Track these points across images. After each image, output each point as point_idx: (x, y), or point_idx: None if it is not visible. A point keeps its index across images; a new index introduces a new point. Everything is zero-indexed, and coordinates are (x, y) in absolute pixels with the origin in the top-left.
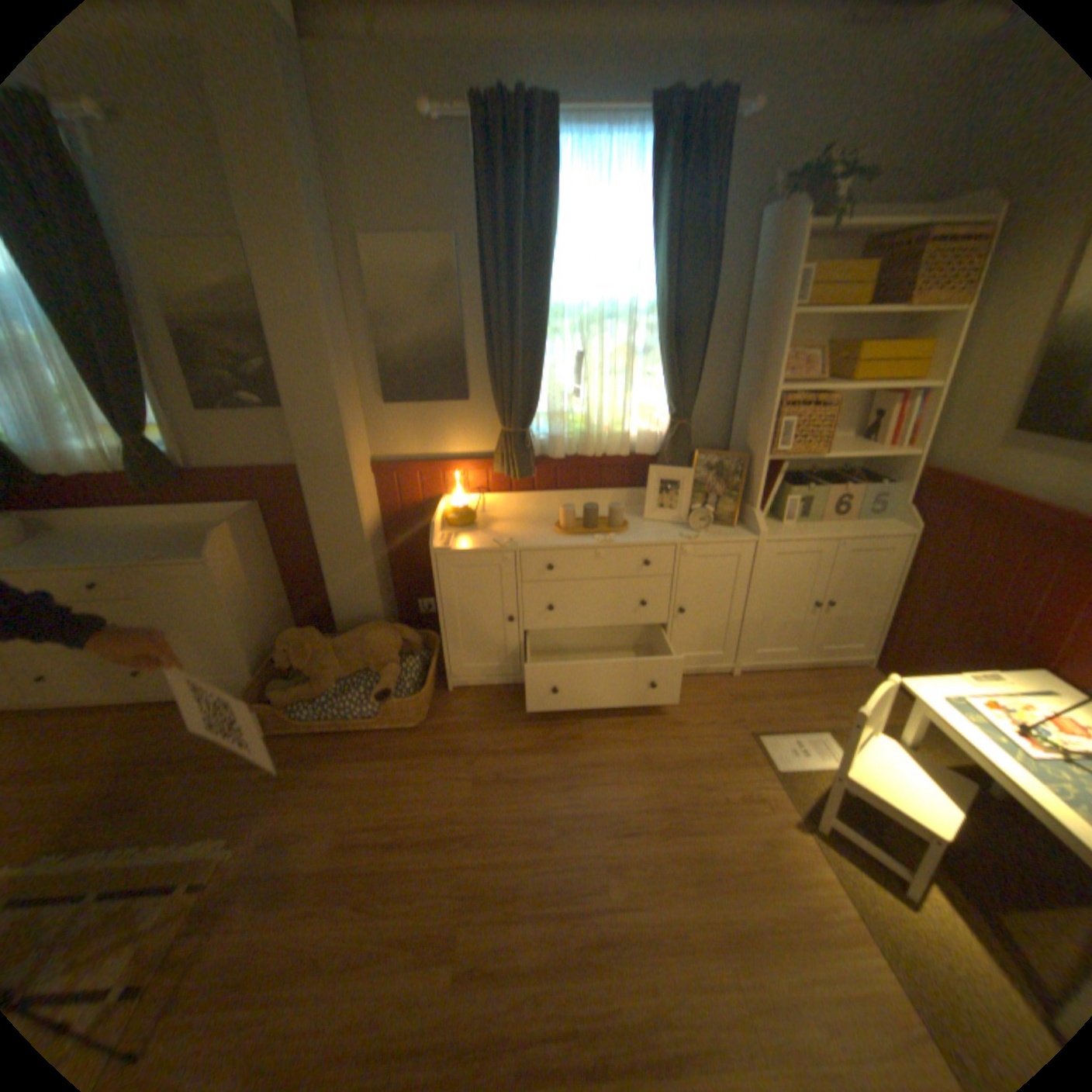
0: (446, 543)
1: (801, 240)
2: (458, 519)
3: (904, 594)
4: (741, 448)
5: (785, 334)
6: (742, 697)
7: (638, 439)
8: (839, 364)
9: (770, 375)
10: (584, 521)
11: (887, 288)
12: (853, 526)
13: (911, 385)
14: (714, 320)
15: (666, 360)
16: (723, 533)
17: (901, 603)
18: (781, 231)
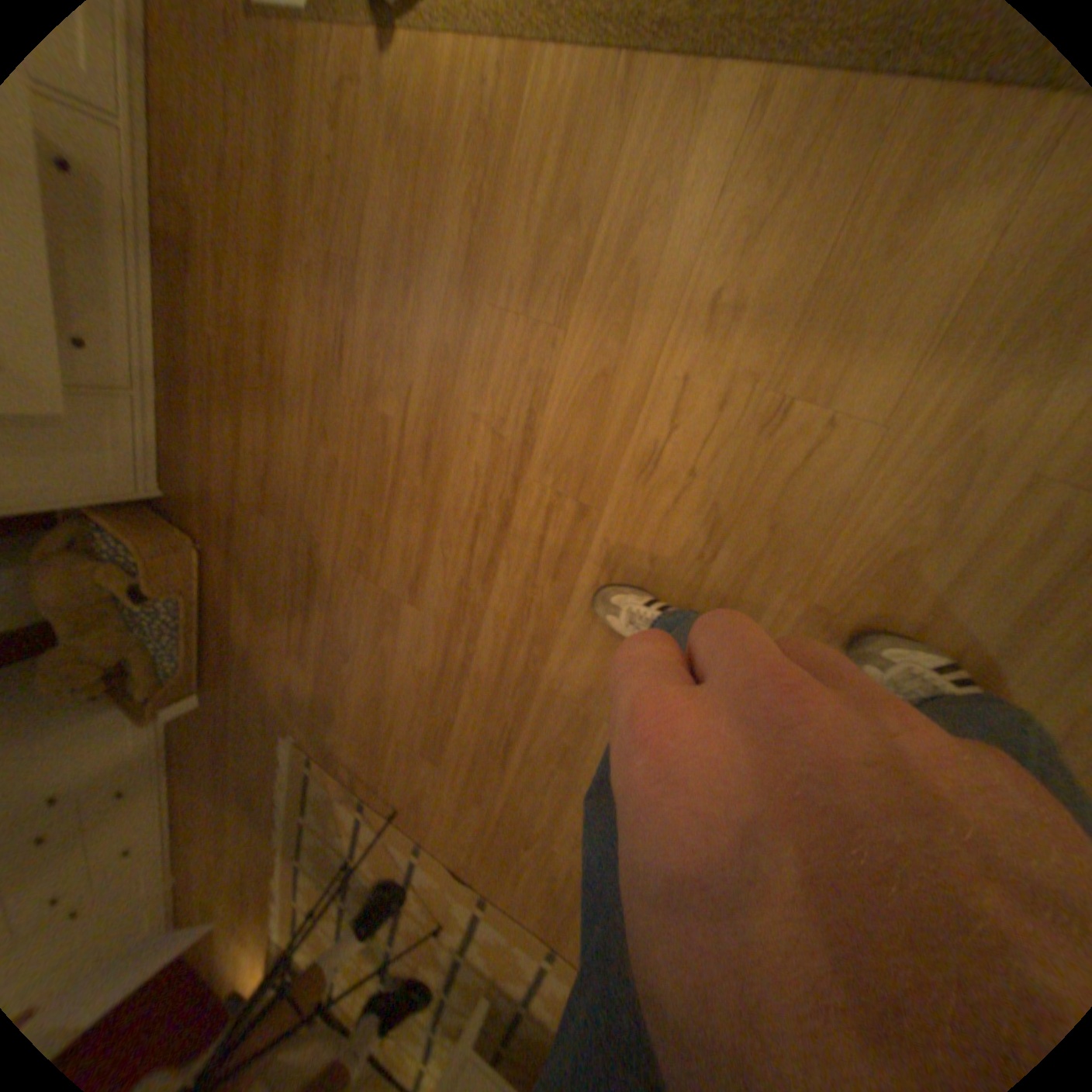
0: None
1: None
2: None
3: None
4: None
5: None
6: None
7: None
8: None
9: None
10: None
11: None
12: None
13: None
14: None
15: None
16: None
17: None
18: None
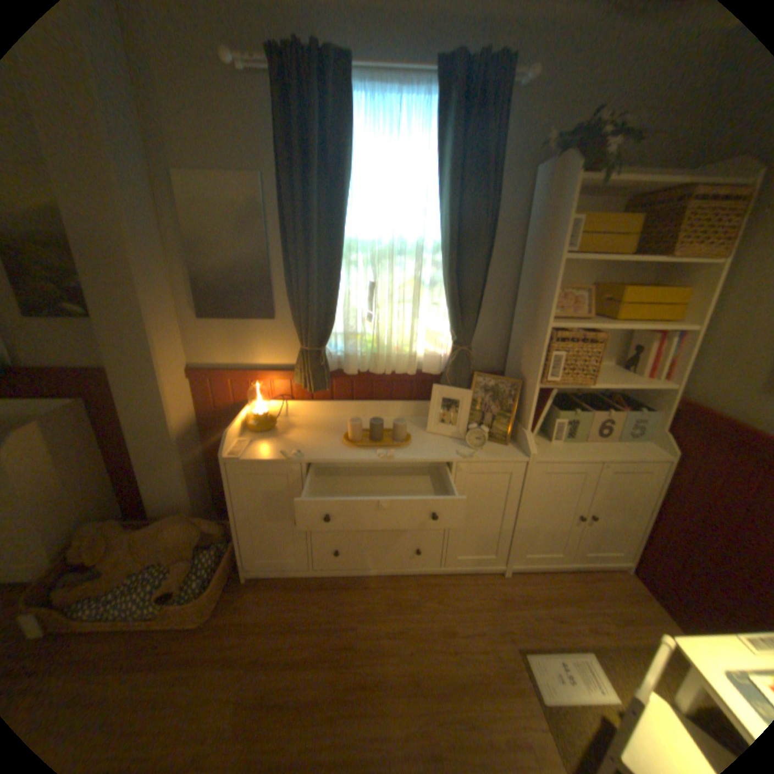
0: (238, 451)
1: (573, 191)
2: (257, 426)
3: (662, 512)
4: (516, 373)
5: (557, 276)
6: (512, 603)
7: (425, 359)
8: (605, 304)
9: (543, 312)
10: (371, 434)
11: (650, 240)
12: (616, 449)
13: (672, 328)
14: (493, 260)
15: (449, 293)
16: (497, 452)
17: (659, 520)
18: (554, 185)
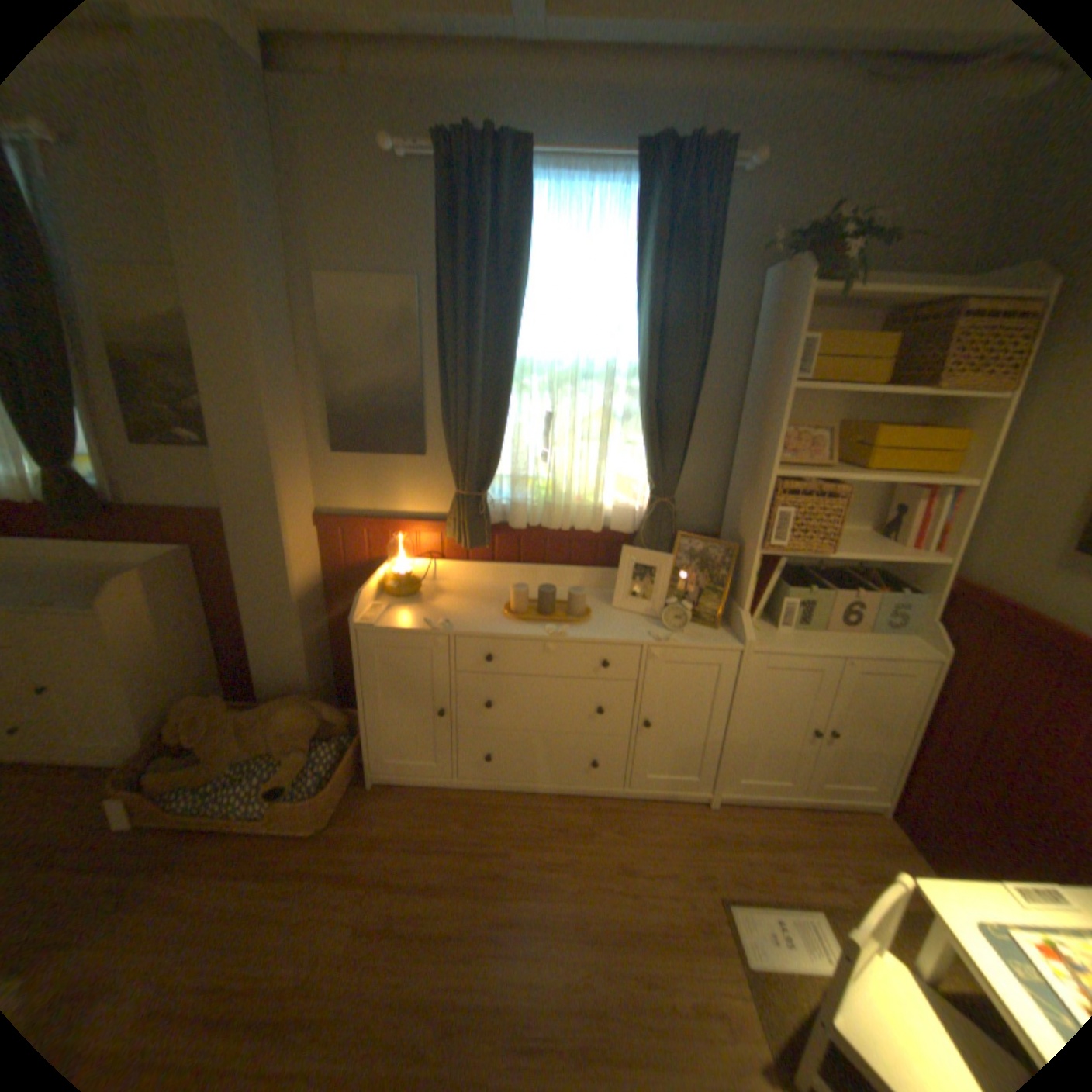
0: (372, 617)
1: (804, 305)
2: (397, 589)
3: (930, 732)
4: (733, 535)
5: (783, 410)
6: (717, 842)
7: (615, 514)
8: (853, 448)
9: (766, 456)
10: (540, 606)
11: (912, 367)
12: (865, 642)
13: (940, 481)
14: (705, 388)
15: (645, 429)
16: (703, 637)
17: (925, 743)
18: (783, 295)
